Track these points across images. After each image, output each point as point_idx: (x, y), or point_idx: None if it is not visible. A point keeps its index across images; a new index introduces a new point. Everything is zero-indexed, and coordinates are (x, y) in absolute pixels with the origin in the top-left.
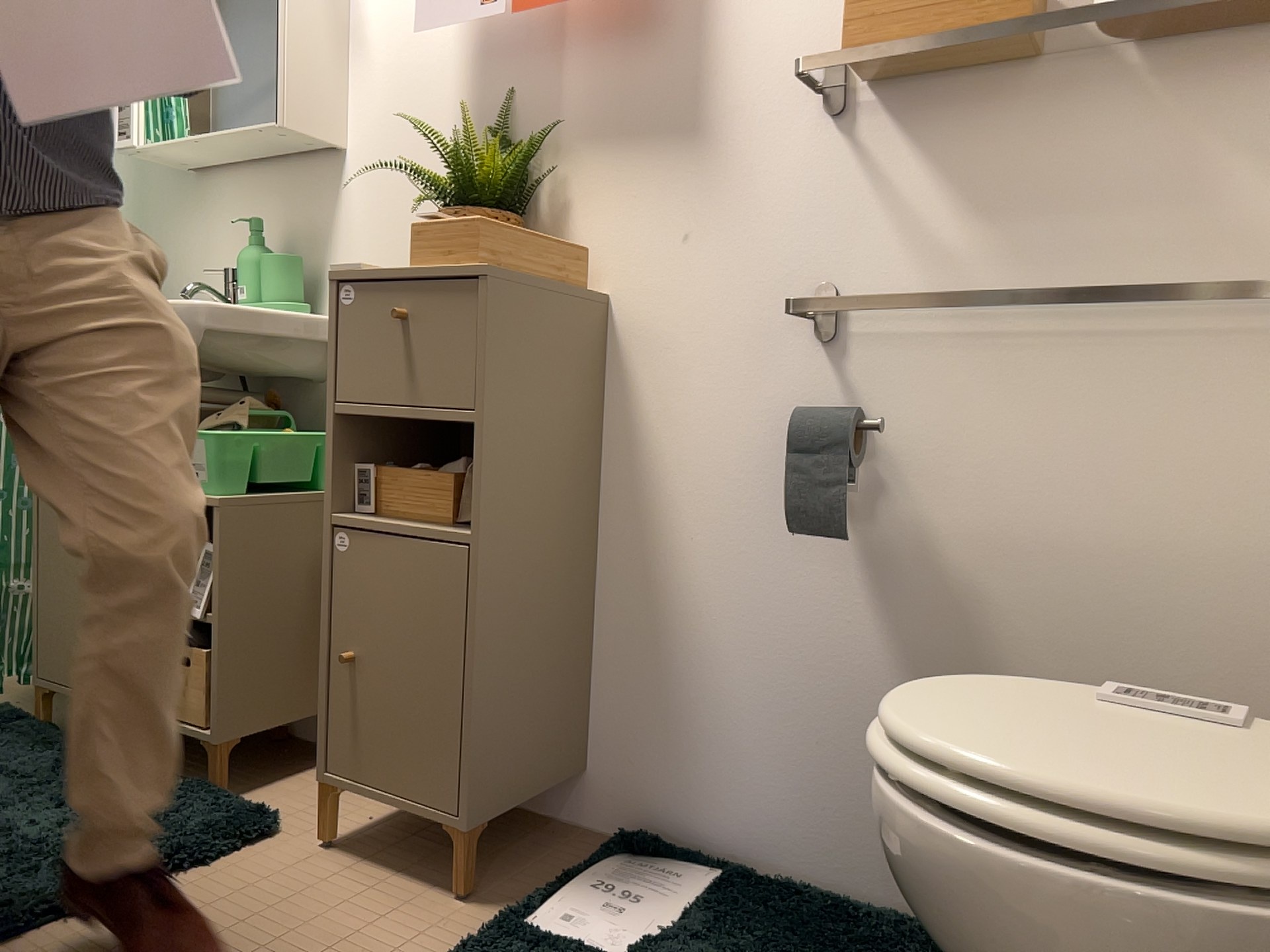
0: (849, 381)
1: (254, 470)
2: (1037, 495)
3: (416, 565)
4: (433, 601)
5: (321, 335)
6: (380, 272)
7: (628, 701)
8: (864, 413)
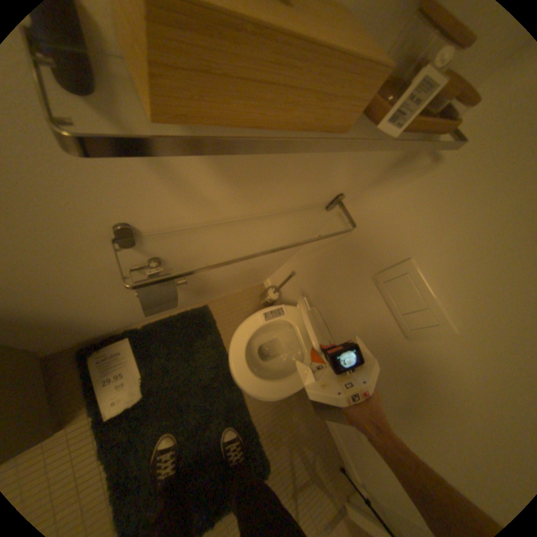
0: (148, 250)
1: None
2: (230, 253)
3: None
4: None
5: None
6: None
7: (51, 338)
8: (159, 256)
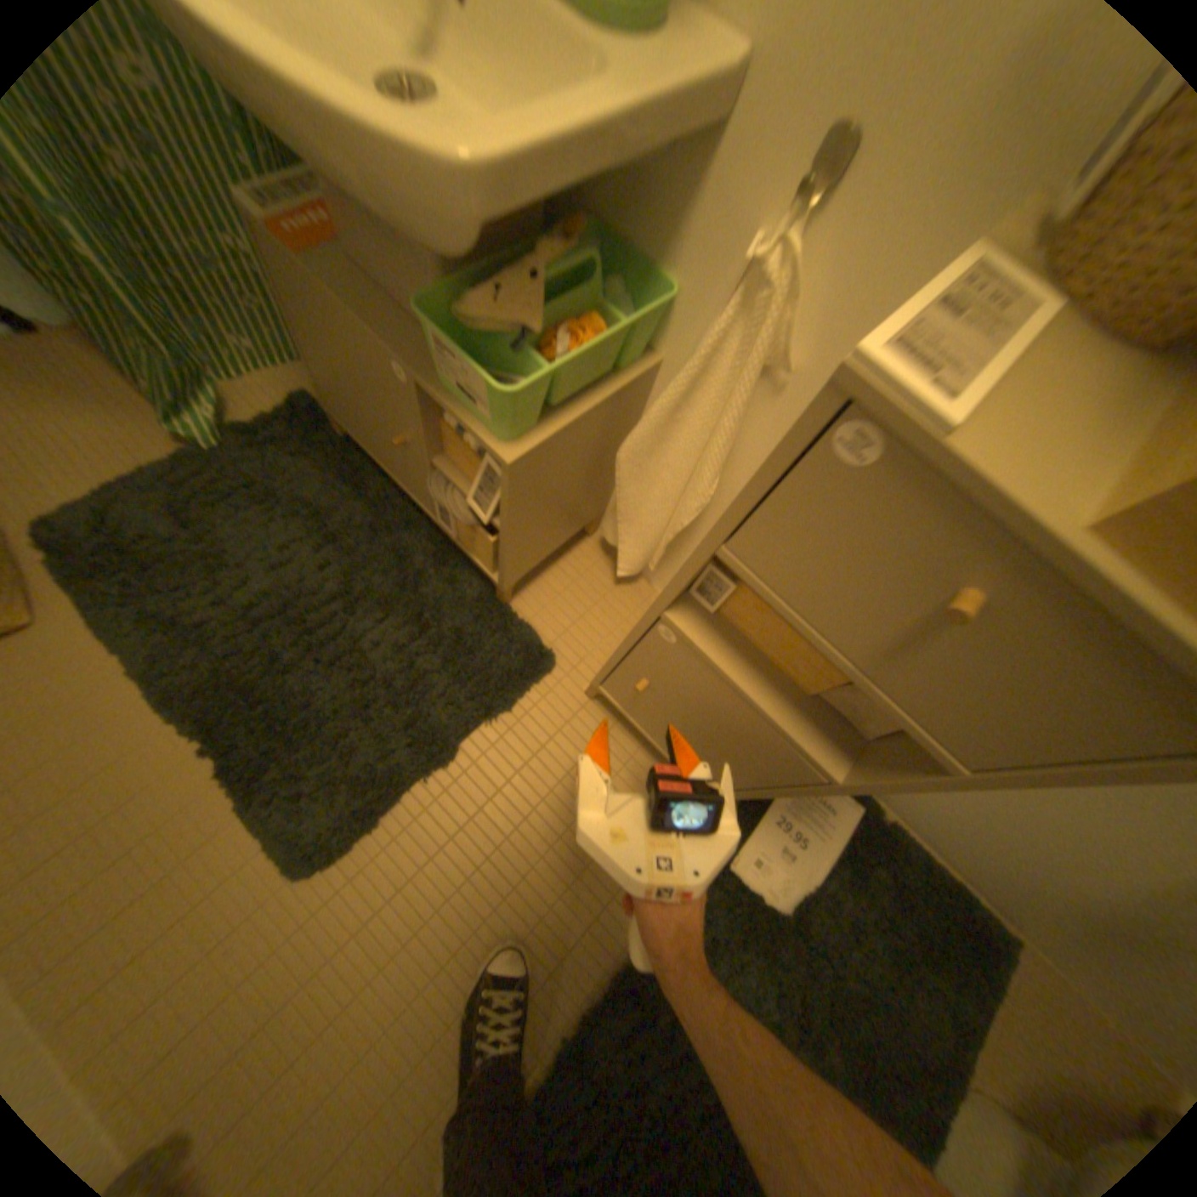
0: None
1: (553, 392)
2: None
3: (759, 726)
4: (761, 751)
5: (693, 121)
6: (1012, 491)
7: None
8: None
